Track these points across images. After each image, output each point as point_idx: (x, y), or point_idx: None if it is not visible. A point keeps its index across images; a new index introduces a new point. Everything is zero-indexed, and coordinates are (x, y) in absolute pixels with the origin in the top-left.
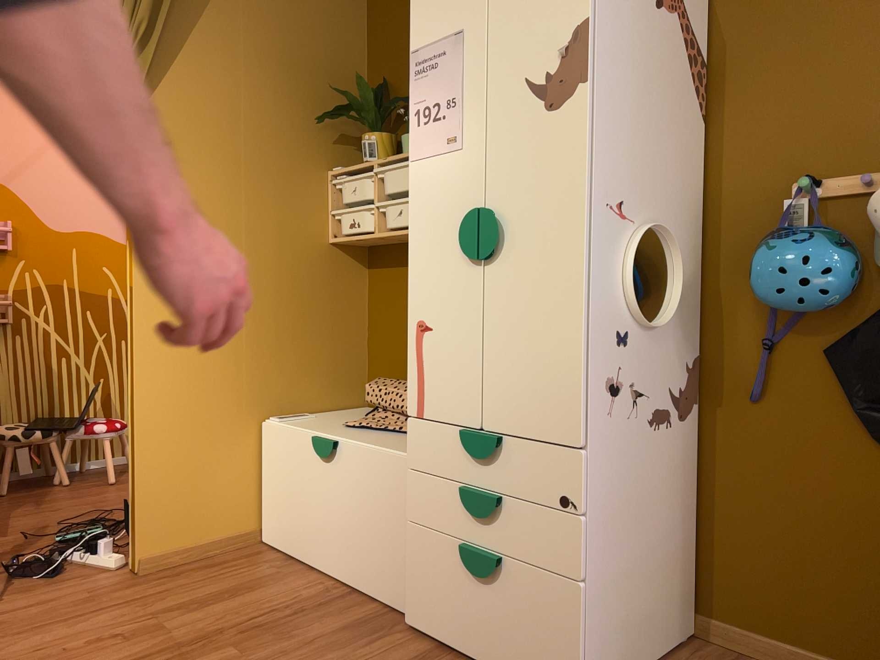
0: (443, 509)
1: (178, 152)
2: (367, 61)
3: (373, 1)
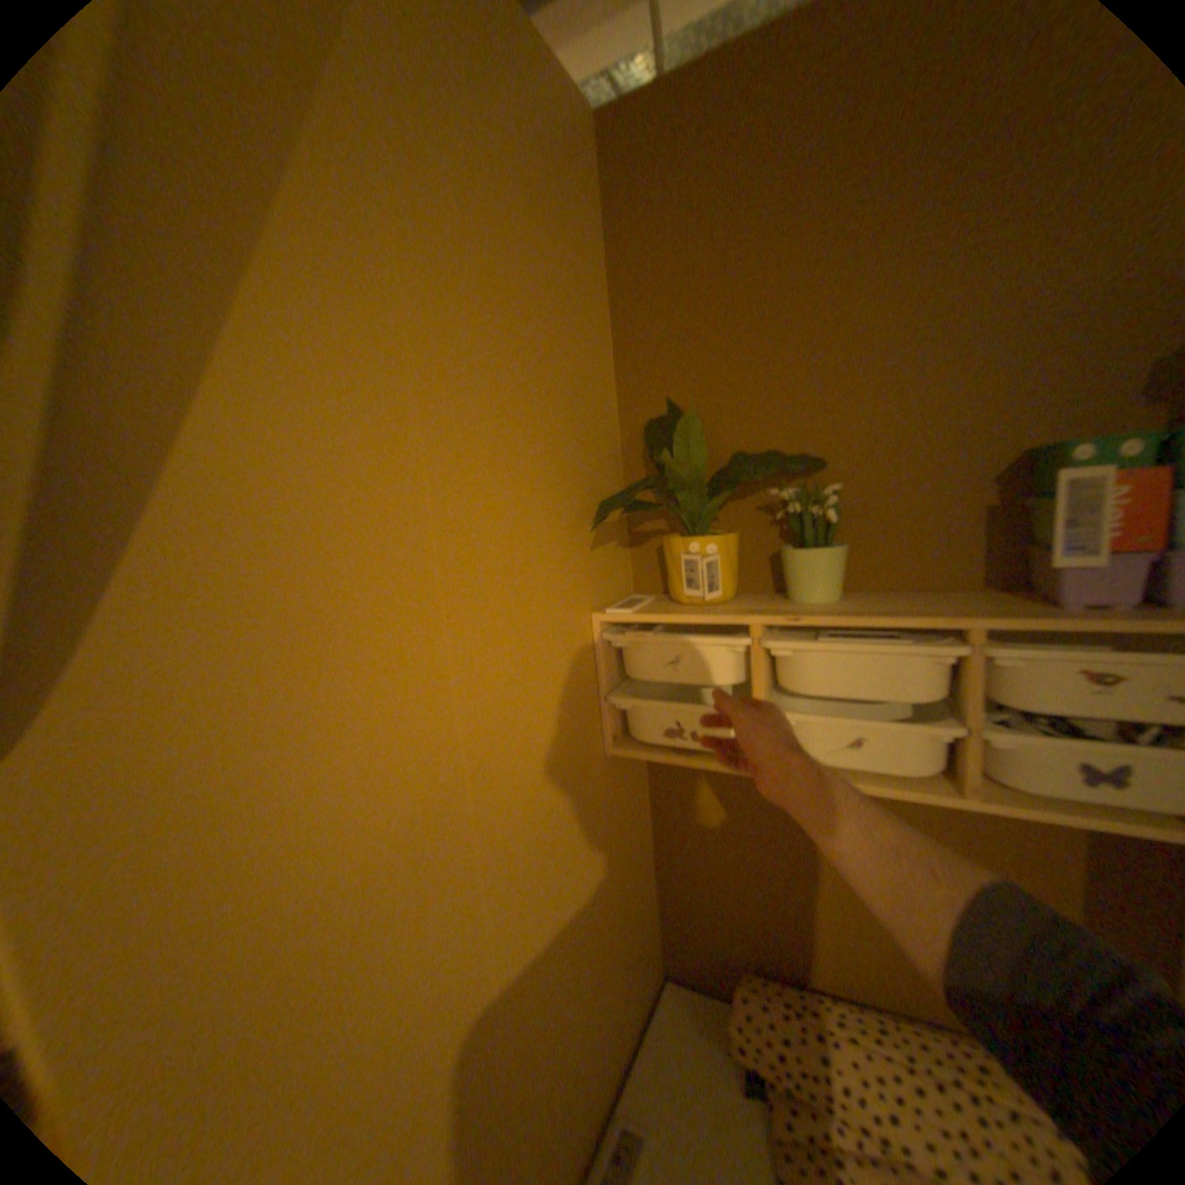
0: None
1: (266, 792)
2: (612, 357)
3: (619, 226)
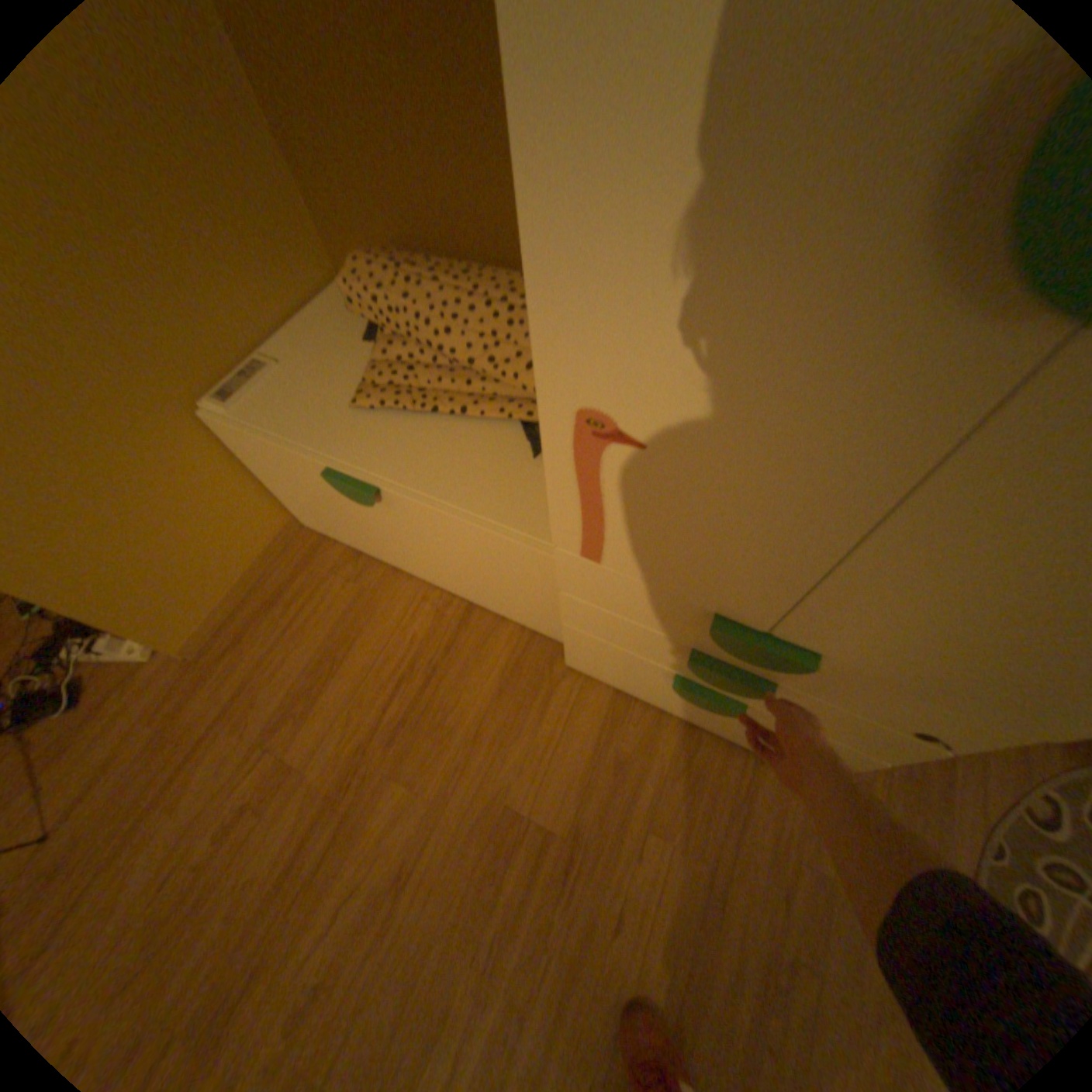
0: (638, 642)
1: None
2: None
3: None
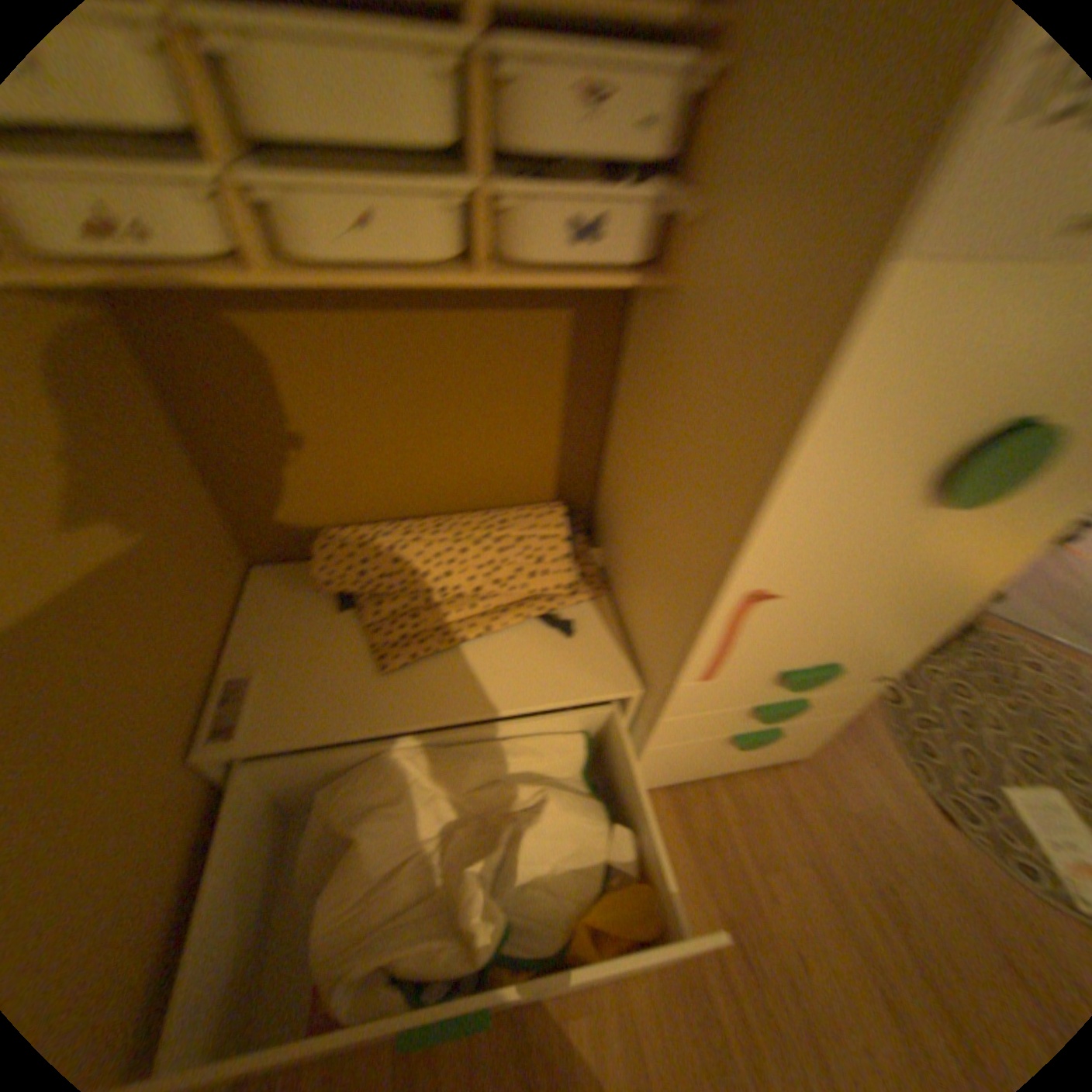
0: (712, 726)
1: None
2: None
3: None
